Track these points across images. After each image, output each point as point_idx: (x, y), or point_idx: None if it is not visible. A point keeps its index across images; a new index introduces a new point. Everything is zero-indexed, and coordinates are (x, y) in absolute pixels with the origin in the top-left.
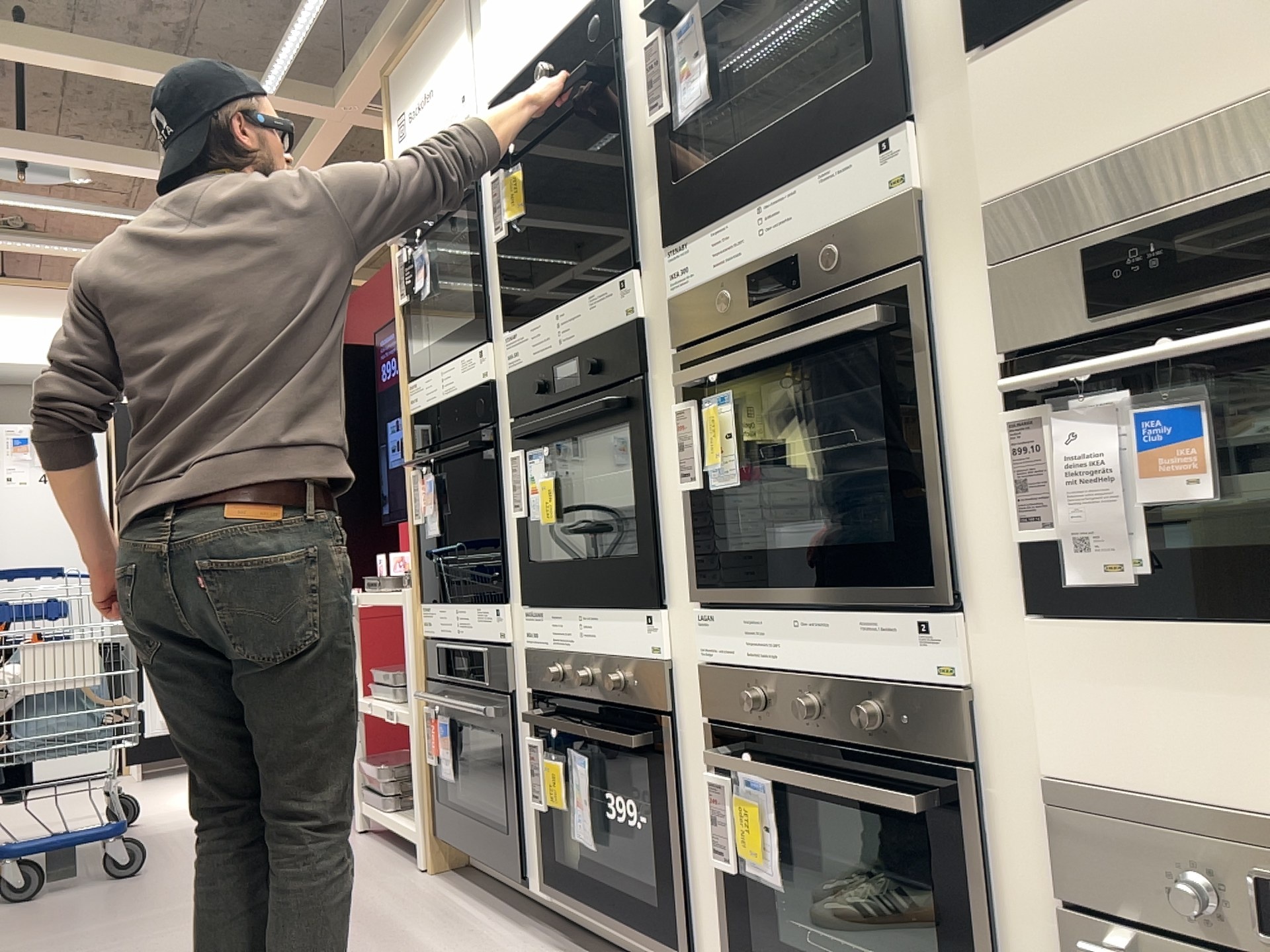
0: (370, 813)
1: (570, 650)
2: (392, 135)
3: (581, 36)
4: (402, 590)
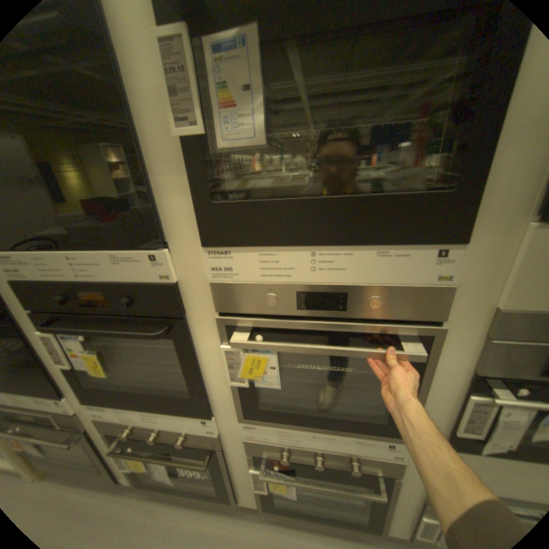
0: None
1: (135, 426)
2: None
3: None
4: None
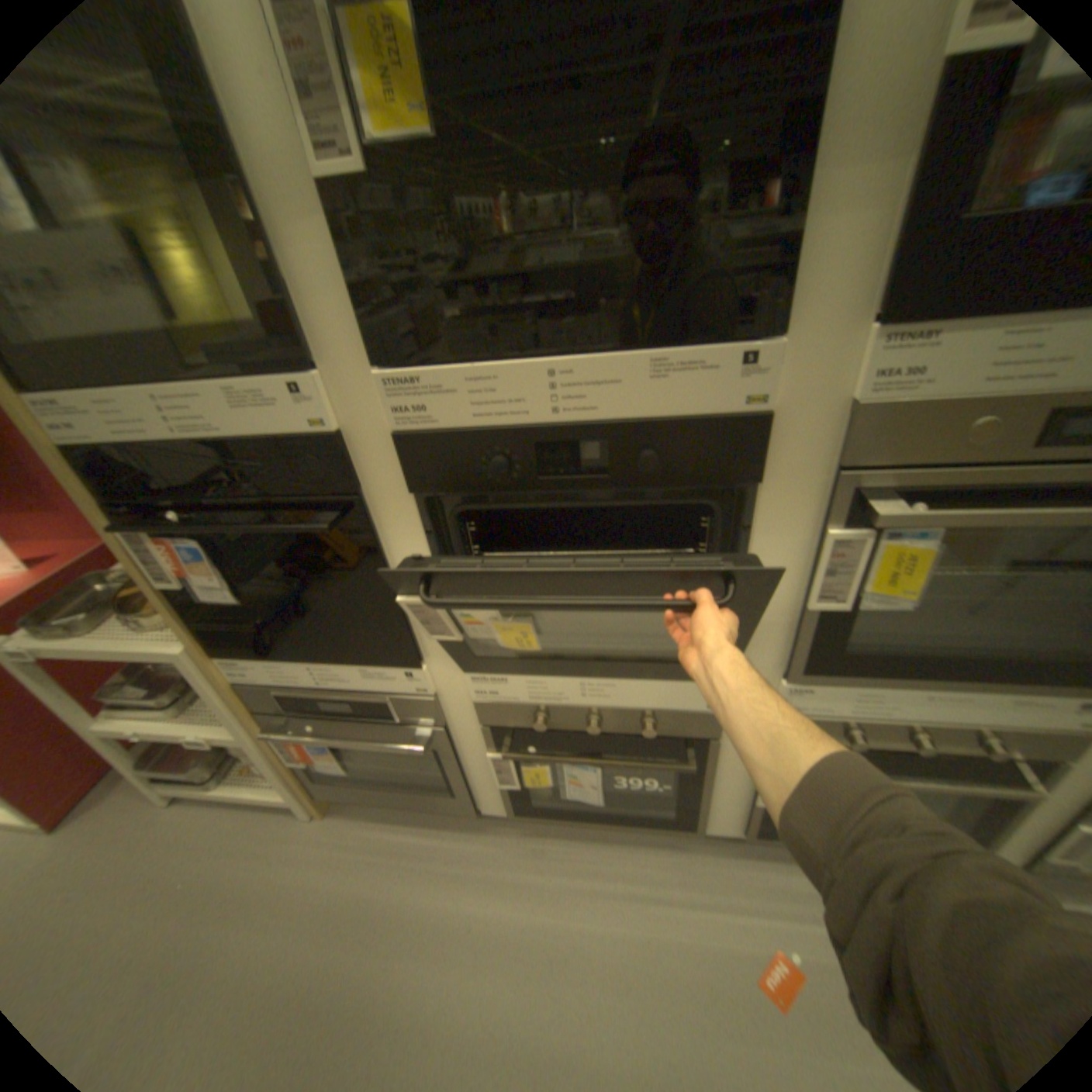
0: (177, 796)
1: (562, 705)
2: None
3: None
4: (137, 638)
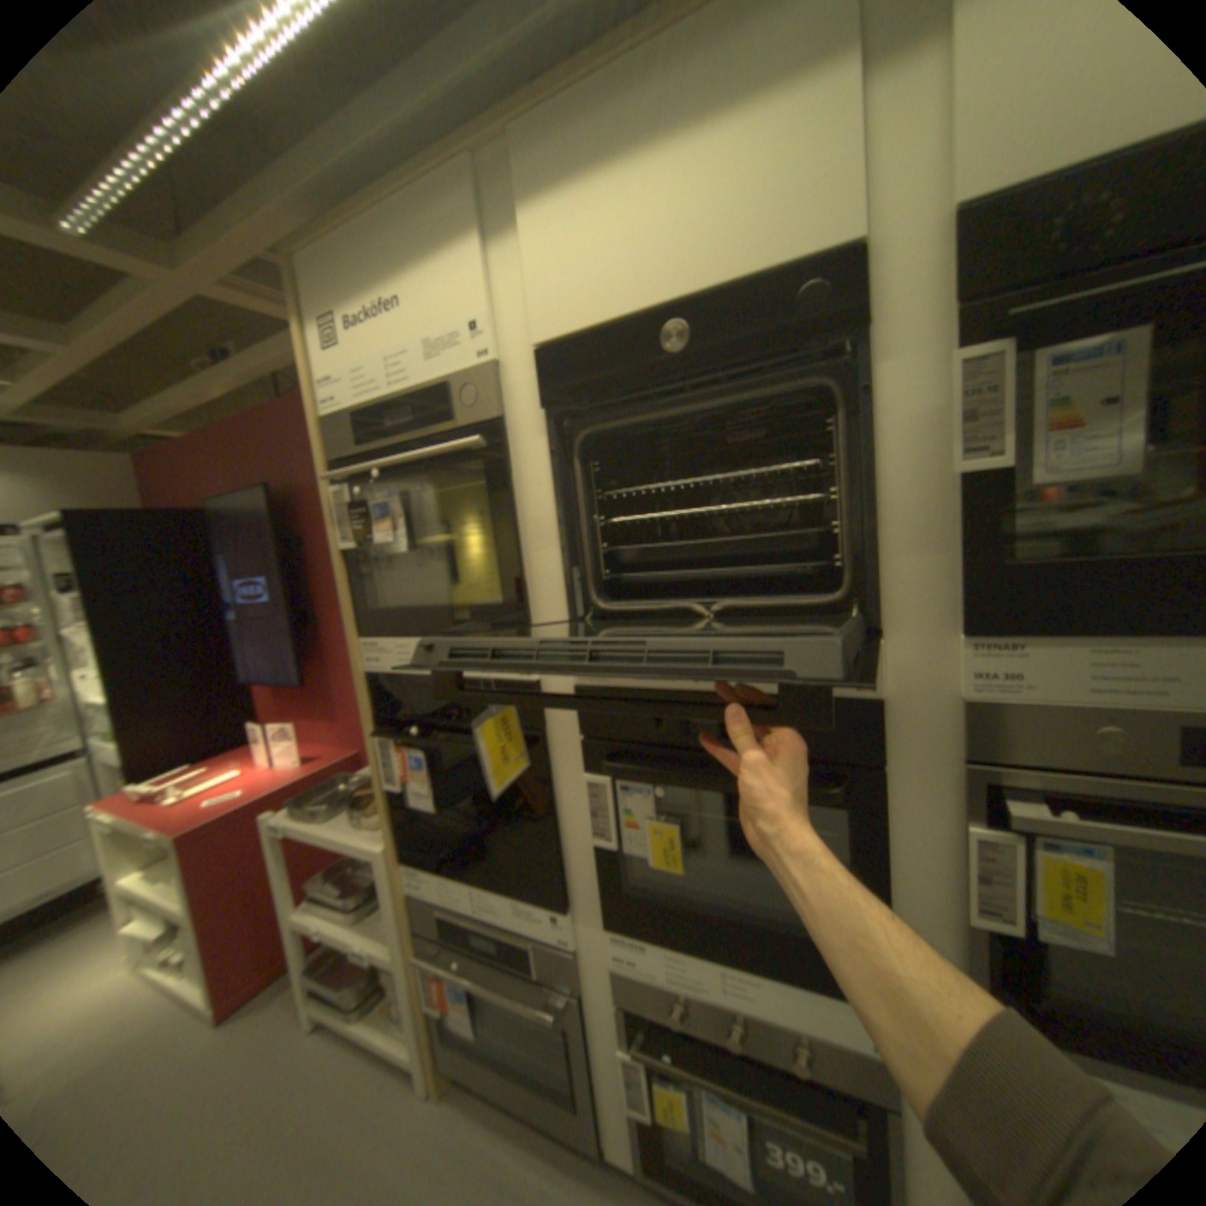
0: (324, 1020)
1: (703, 999)
2: (308, 332)
3: (770, 295)
4: (356, 832)
